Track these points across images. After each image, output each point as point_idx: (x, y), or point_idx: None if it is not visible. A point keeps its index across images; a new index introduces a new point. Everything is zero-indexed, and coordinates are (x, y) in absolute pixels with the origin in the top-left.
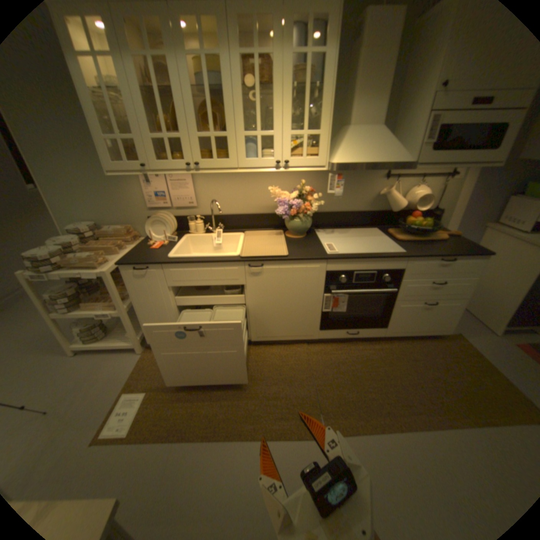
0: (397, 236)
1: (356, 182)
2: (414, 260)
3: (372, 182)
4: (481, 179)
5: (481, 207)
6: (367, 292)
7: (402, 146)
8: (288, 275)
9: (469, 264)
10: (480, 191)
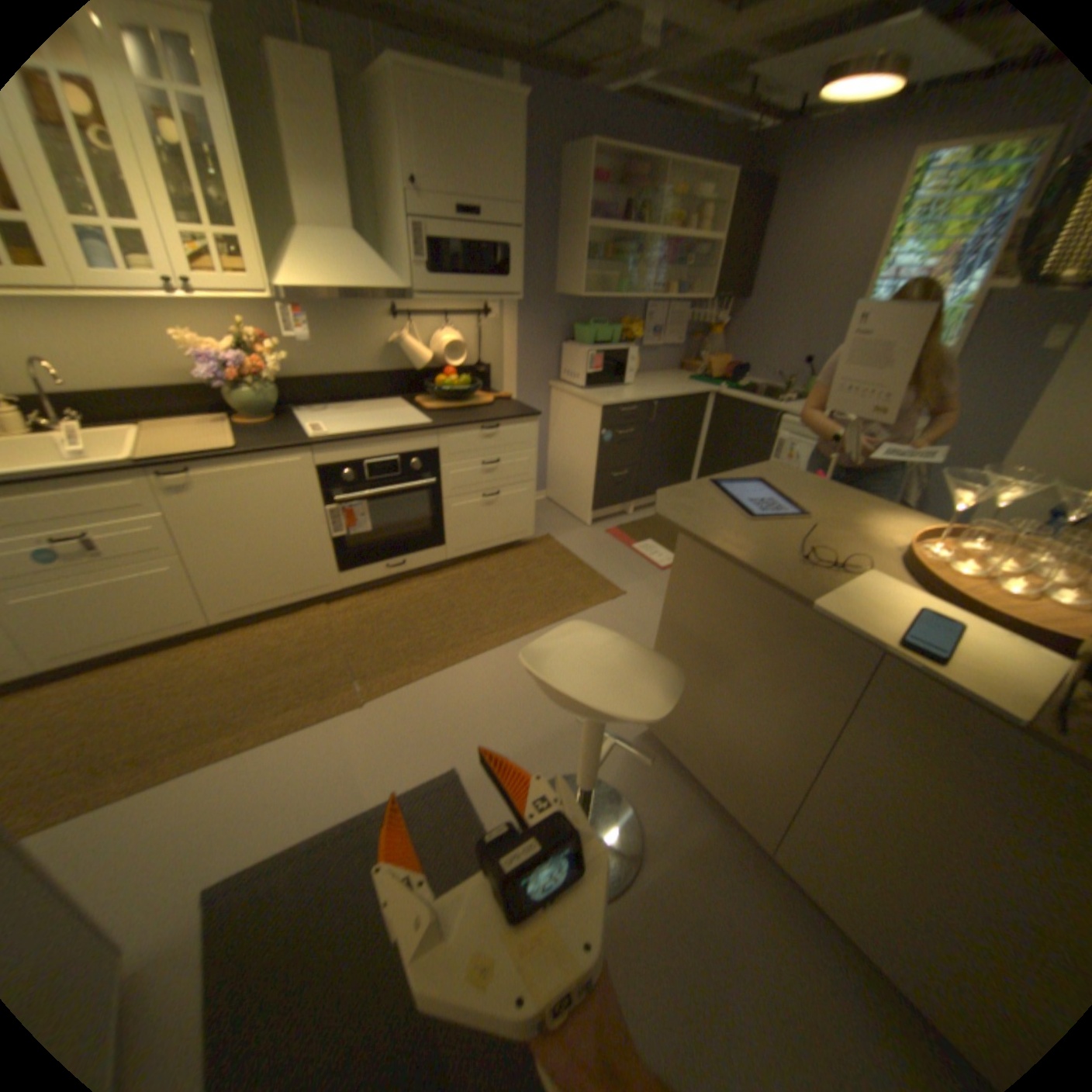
0: (428, 404)
1: (346, 323)
2: (446, 432)
3: (373, 323)
4: (523, 320)
5: (536, 360)
6: (394, 489)
7: (387, 265)
8: (249, 481)
9: (517, 430)
10: (527, 336)
